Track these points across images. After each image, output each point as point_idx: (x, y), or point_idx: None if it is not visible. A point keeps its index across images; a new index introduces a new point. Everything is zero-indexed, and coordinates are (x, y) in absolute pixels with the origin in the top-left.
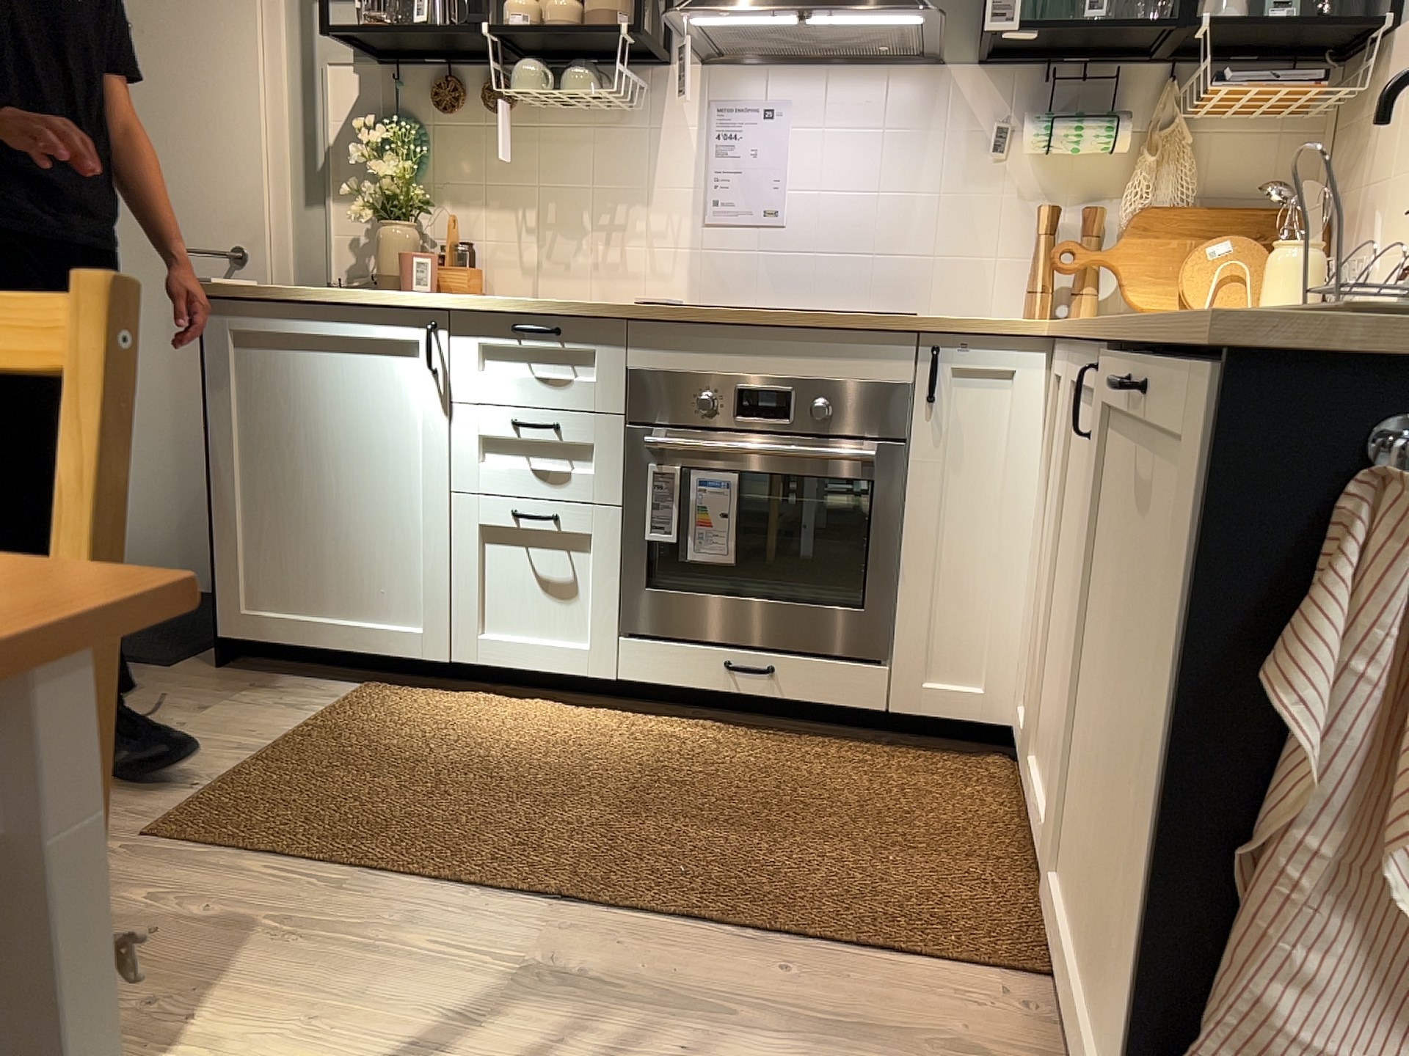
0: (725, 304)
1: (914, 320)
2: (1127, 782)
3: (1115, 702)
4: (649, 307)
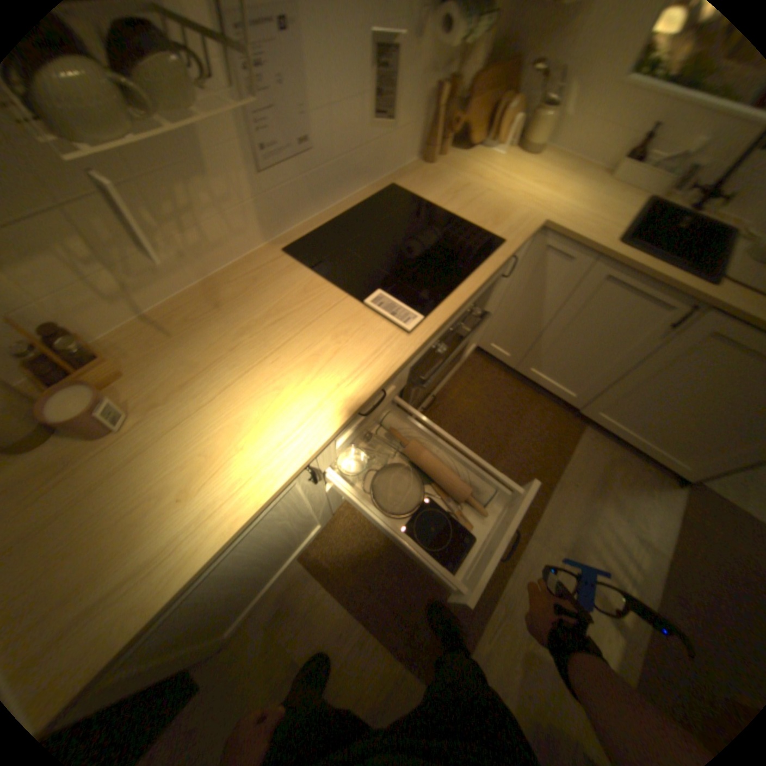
0: (289, 227)
1: (518, 248)
2: (707, 422)
3: (691, 402)
4: (432, 334)
